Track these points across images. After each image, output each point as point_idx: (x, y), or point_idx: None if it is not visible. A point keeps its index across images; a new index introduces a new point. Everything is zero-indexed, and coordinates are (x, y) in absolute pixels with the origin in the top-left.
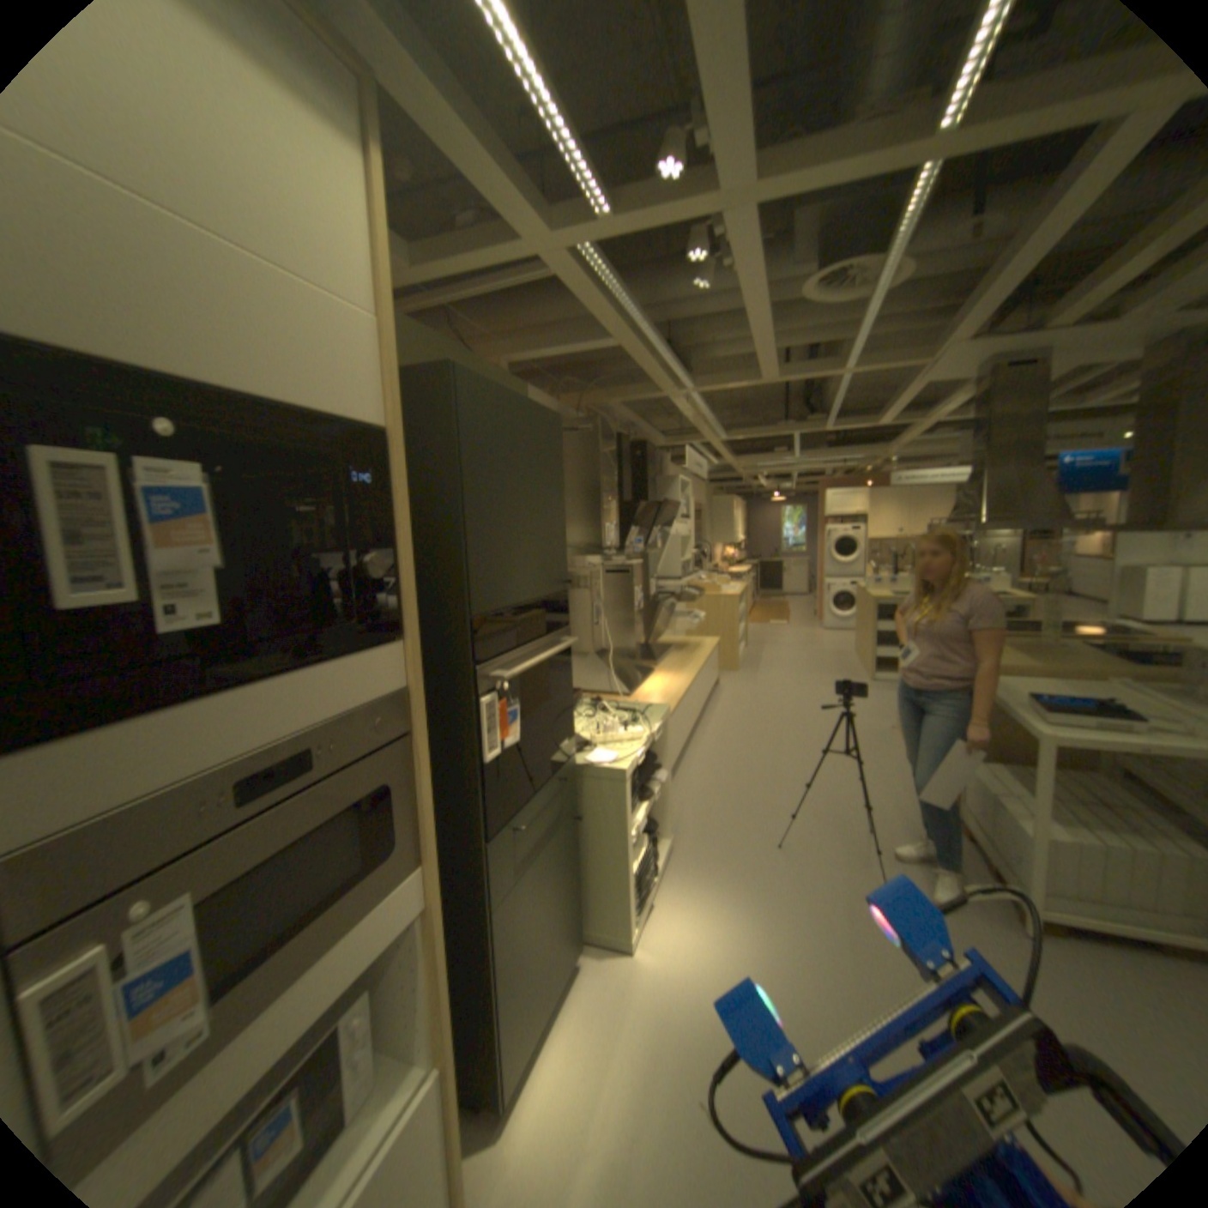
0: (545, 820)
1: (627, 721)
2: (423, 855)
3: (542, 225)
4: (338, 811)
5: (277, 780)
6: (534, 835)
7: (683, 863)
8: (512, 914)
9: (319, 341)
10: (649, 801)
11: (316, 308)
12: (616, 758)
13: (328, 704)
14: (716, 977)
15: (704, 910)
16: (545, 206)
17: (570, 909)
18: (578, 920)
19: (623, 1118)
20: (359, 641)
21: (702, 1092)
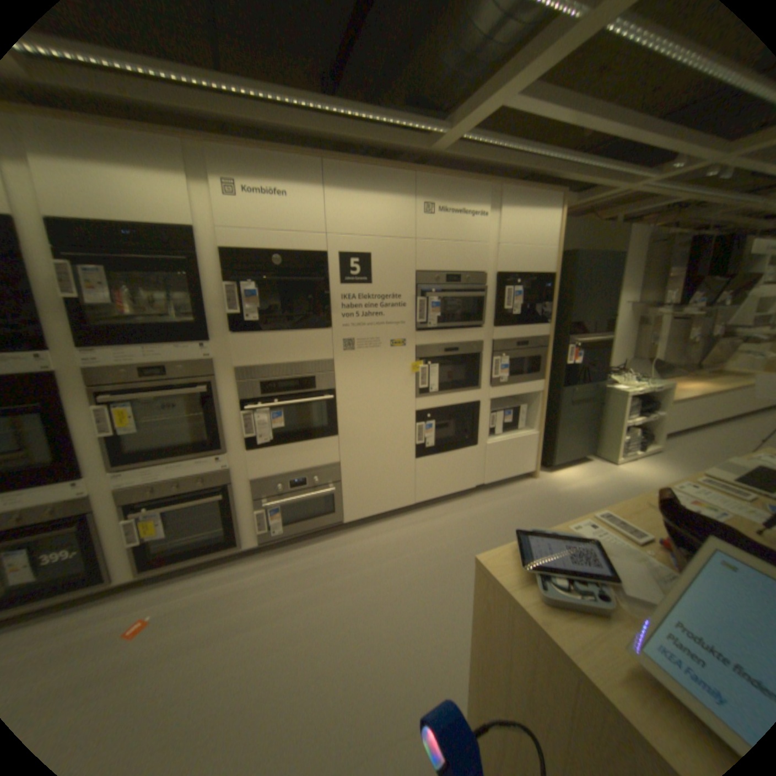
0: (588, 396)
1: (646, 383)
2: (546, 378)
3: (628, 184)
4: (530, 357)
5: (522, 345)
6: (582, 397)
7: (666, 457)
8: (568, 415)
9: (544, 258)
10: (648, 419)
11: (544, 251)
12: (628, 389)
13: (532, 334)
14: (654, 481)
15: (665, 470)
16: (632, 175)
17: (593, 436)
18: (597, 444)
19: (593, 485)
20: (540, 323)
21: (626, 493)
